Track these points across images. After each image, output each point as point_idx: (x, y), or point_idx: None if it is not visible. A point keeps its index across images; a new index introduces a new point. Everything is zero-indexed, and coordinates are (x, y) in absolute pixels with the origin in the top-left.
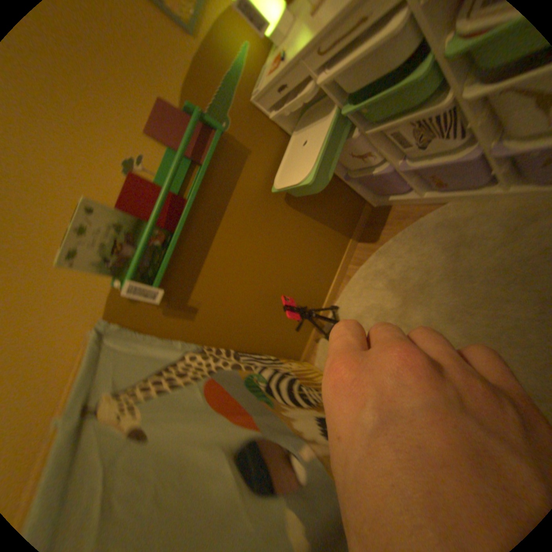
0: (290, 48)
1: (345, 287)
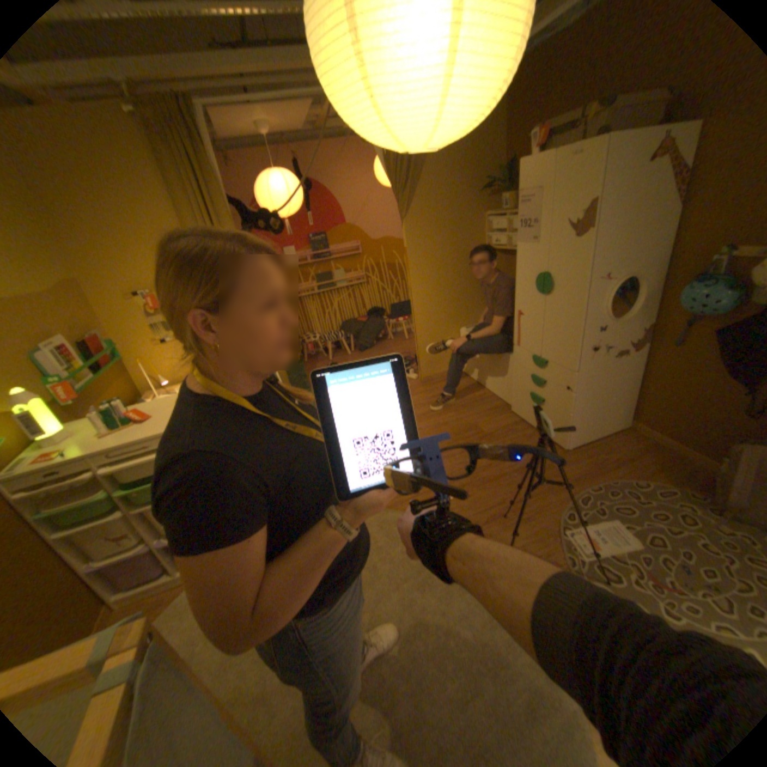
0: (69, 451)
1: None
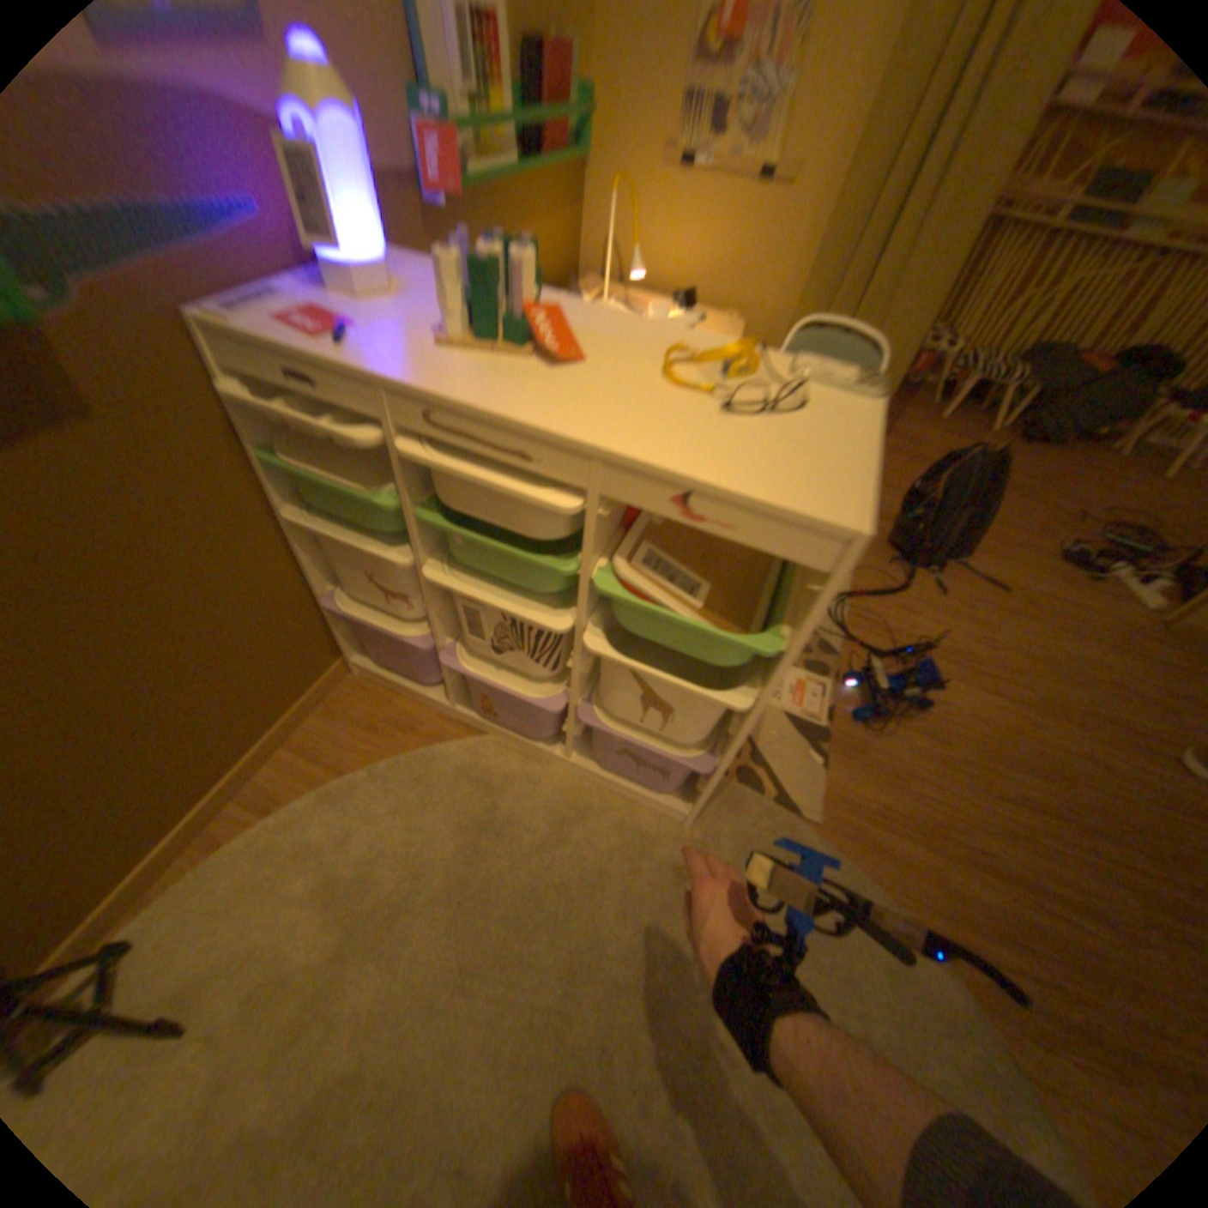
0: (364, 338)
1: (190, 872)
